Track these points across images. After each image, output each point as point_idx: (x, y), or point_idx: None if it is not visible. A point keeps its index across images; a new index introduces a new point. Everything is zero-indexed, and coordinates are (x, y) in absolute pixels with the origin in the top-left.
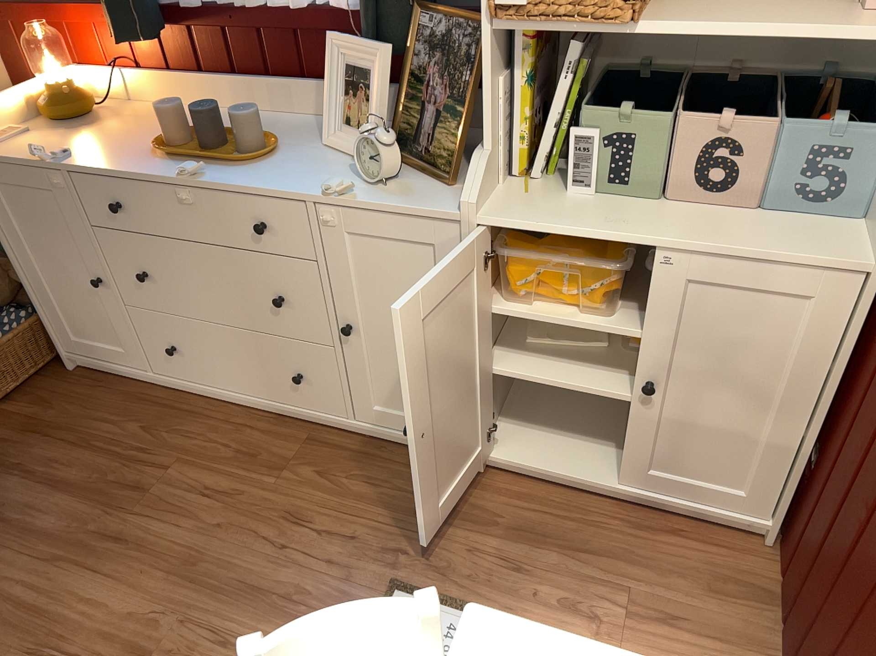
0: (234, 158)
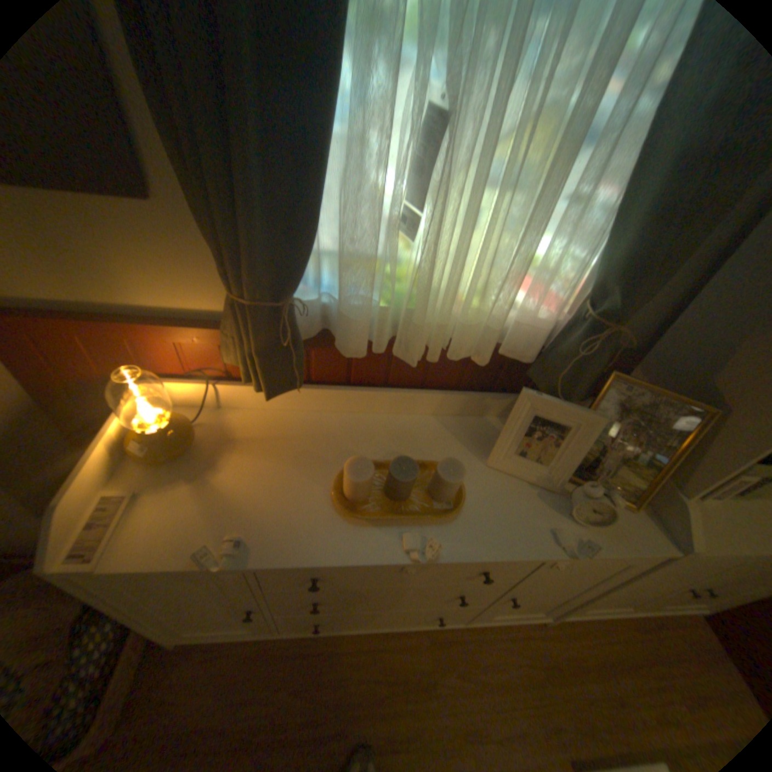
0: (448, 518)
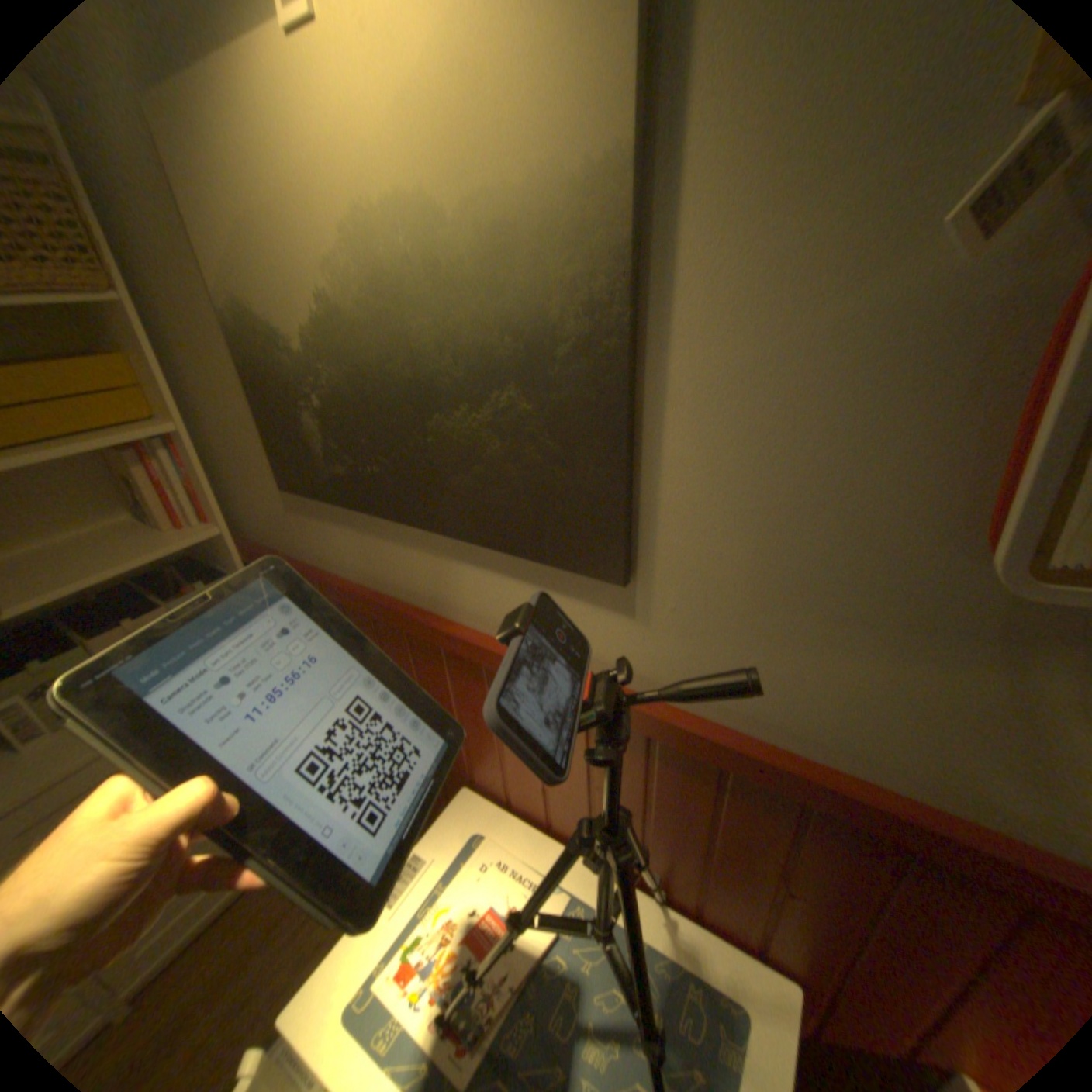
0: None
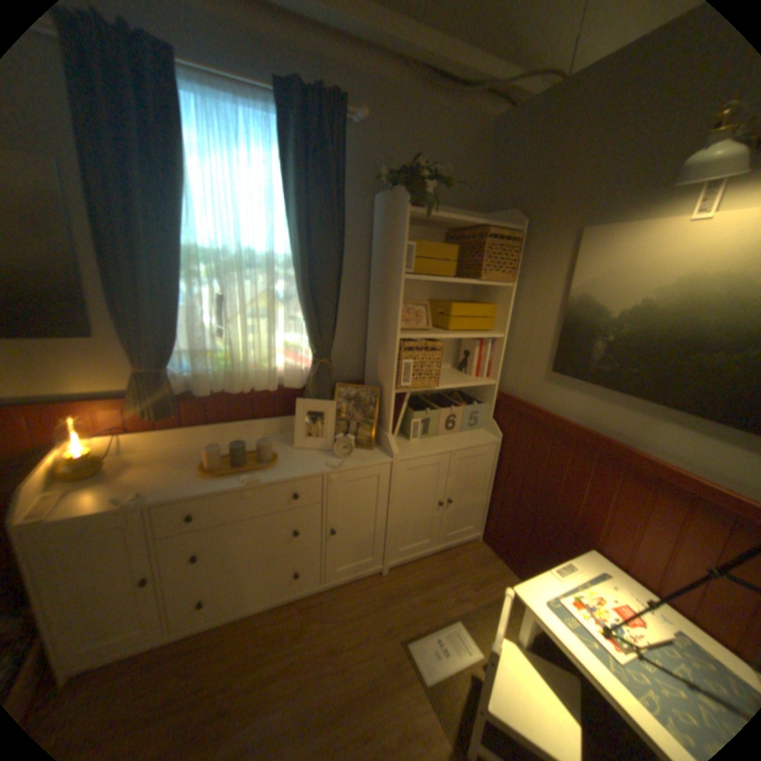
0: (265, 468)
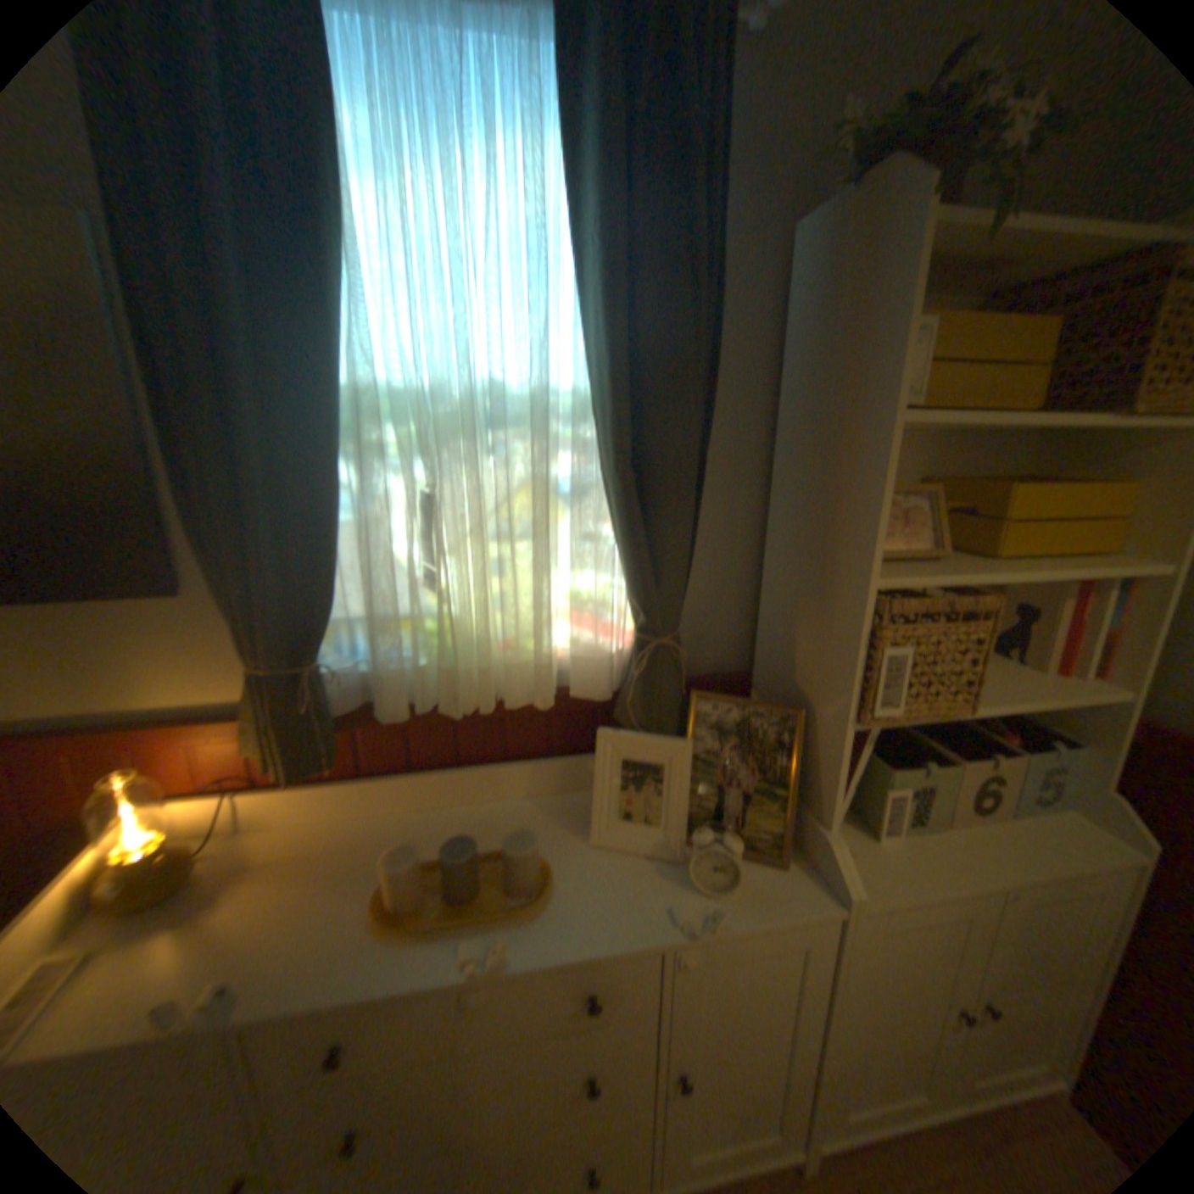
0: (523, 917)
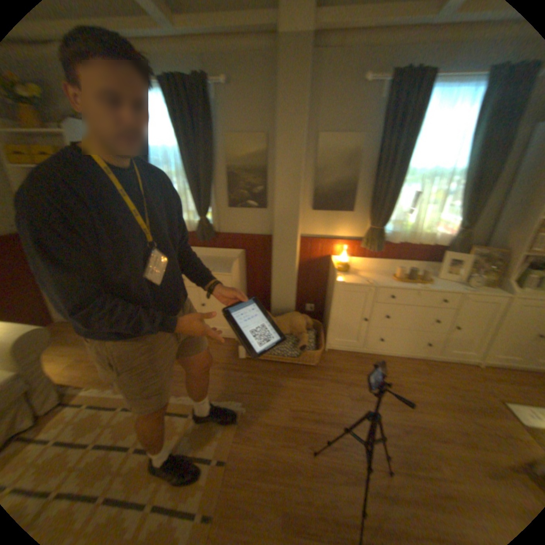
0: (429, 283)
